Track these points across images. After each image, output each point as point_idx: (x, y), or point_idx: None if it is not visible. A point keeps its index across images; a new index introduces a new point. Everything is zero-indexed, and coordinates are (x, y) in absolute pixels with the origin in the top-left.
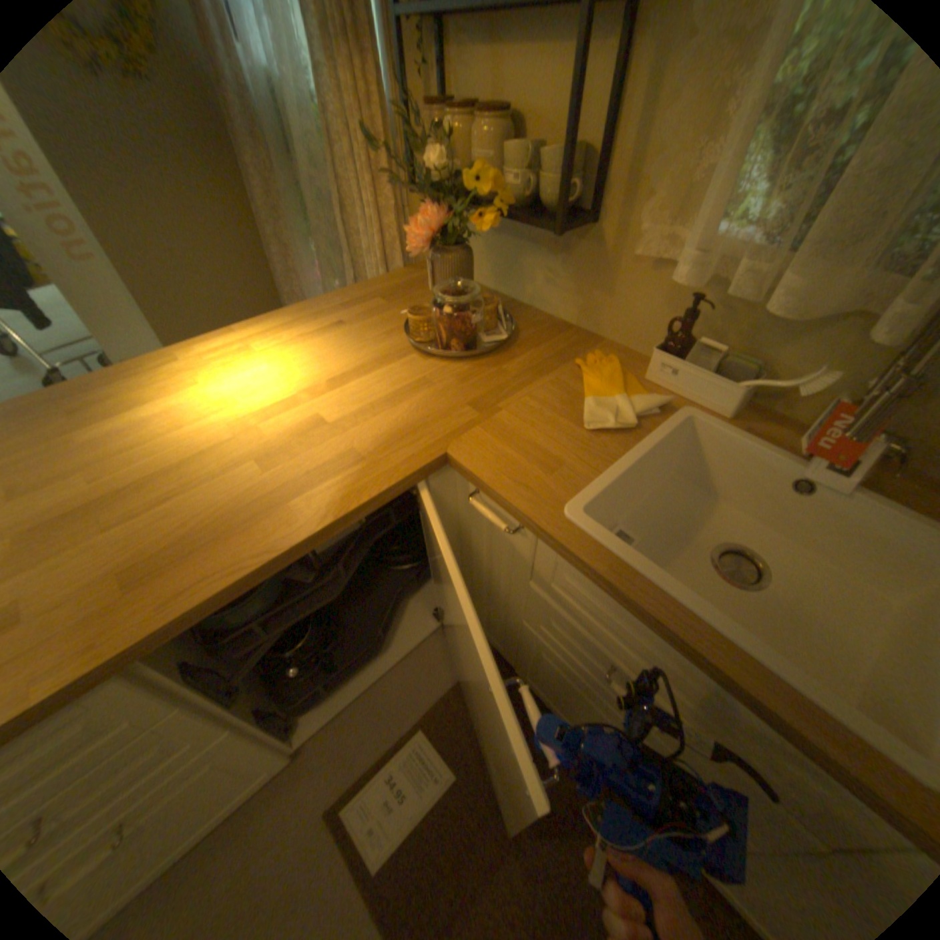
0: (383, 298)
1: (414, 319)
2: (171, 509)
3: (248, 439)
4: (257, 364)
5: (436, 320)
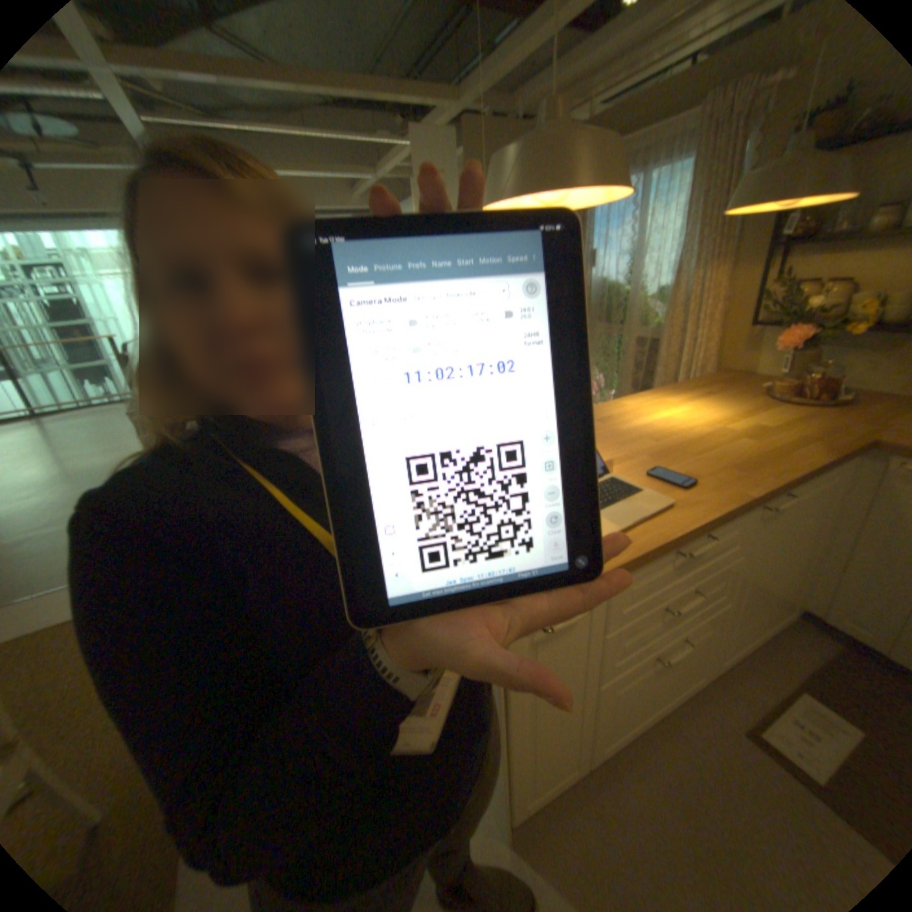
0: (722, 383)
1: (786, 384)
2: (722, 450)
3: (727, 431)
4: (682, 407)
5: (809, 383)
